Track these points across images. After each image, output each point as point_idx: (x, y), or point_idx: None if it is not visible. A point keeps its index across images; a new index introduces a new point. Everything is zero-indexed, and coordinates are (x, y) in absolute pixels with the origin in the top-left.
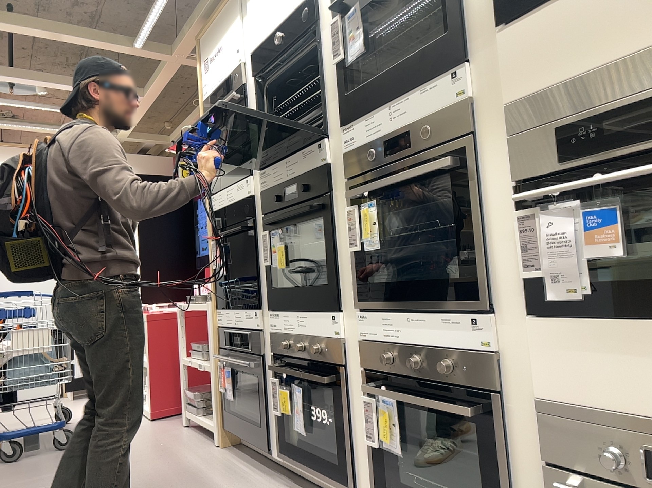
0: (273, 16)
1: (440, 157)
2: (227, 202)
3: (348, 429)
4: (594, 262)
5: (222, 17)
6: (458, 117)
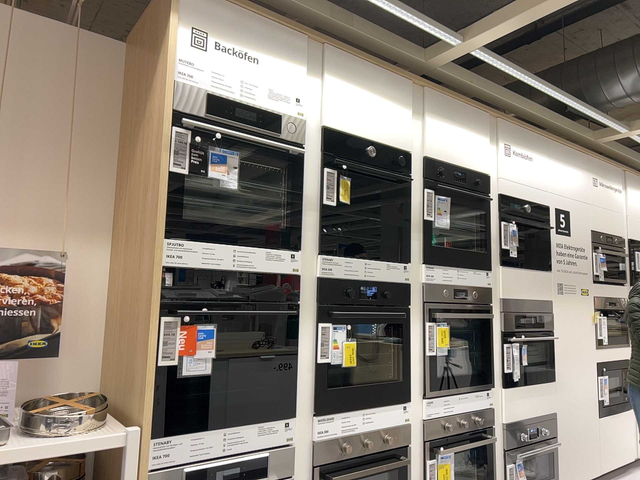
0: (368, 126)
1: (479, 310)
2: (235, 267)
3: None
4: (522, 366)
5: (268, 29)
6: (486, 294)
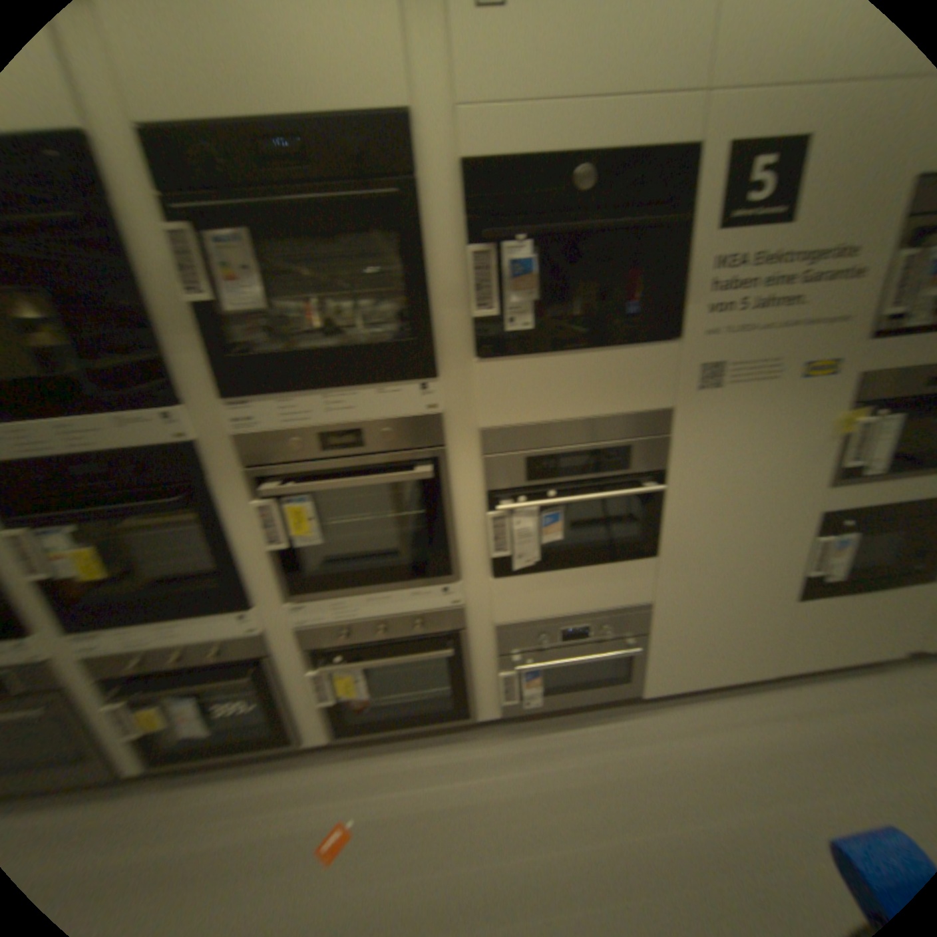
0: None
1: (403, 463)
2: None
3: (277, 707)
4: (542, 545)
5: None
6: (424, 428)
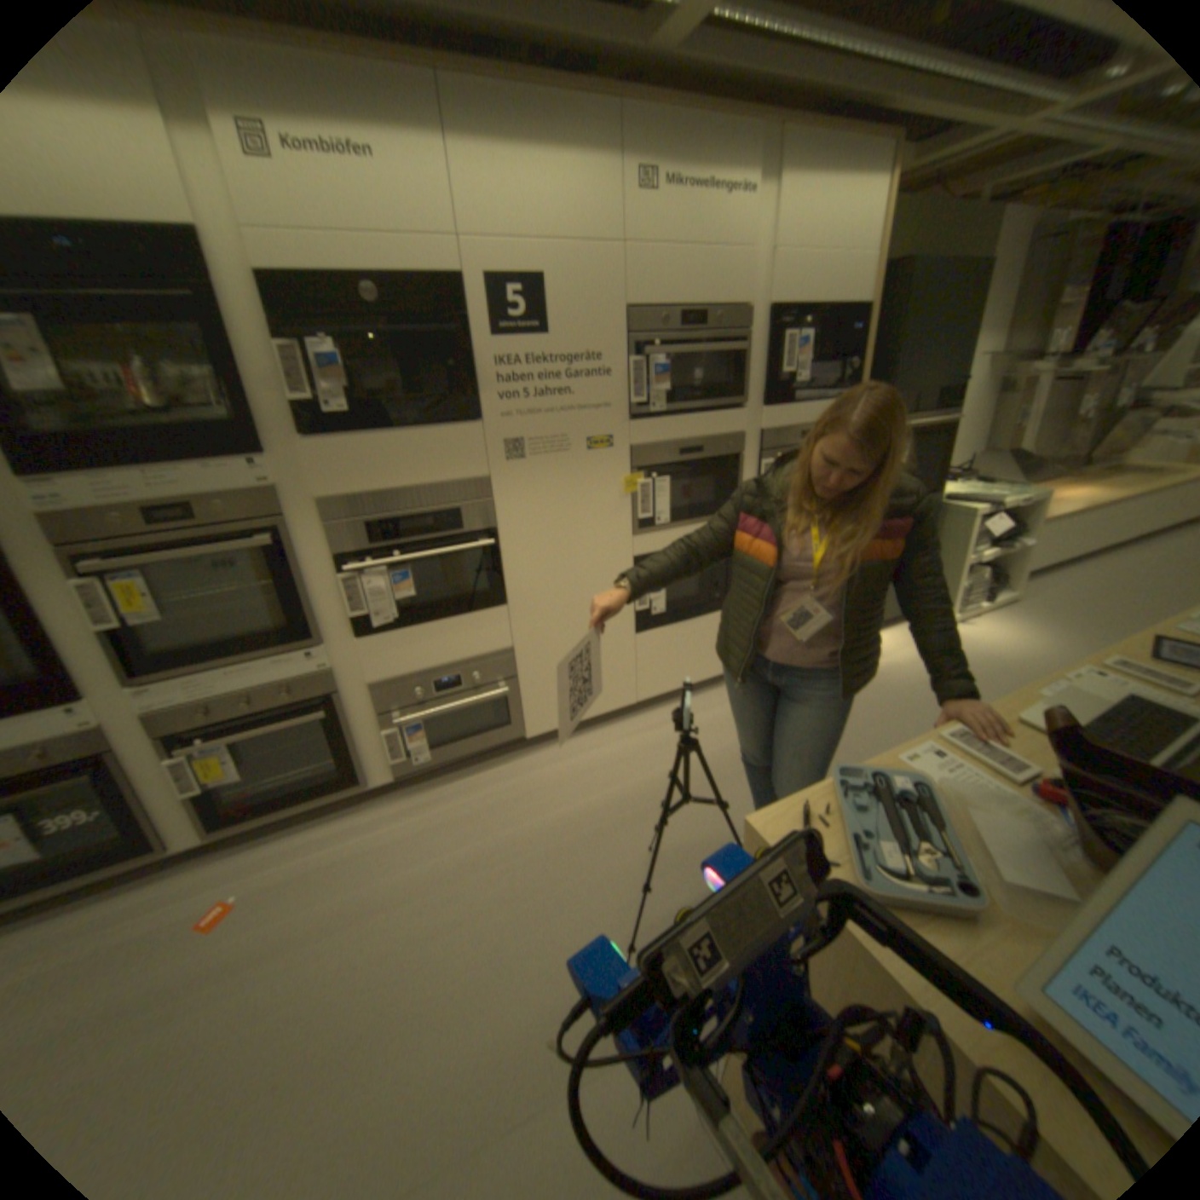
0: None
1: (242, 532)
2: None
3: (133, 805)
4: (397, 601)
5: None
6: (259, 499)
